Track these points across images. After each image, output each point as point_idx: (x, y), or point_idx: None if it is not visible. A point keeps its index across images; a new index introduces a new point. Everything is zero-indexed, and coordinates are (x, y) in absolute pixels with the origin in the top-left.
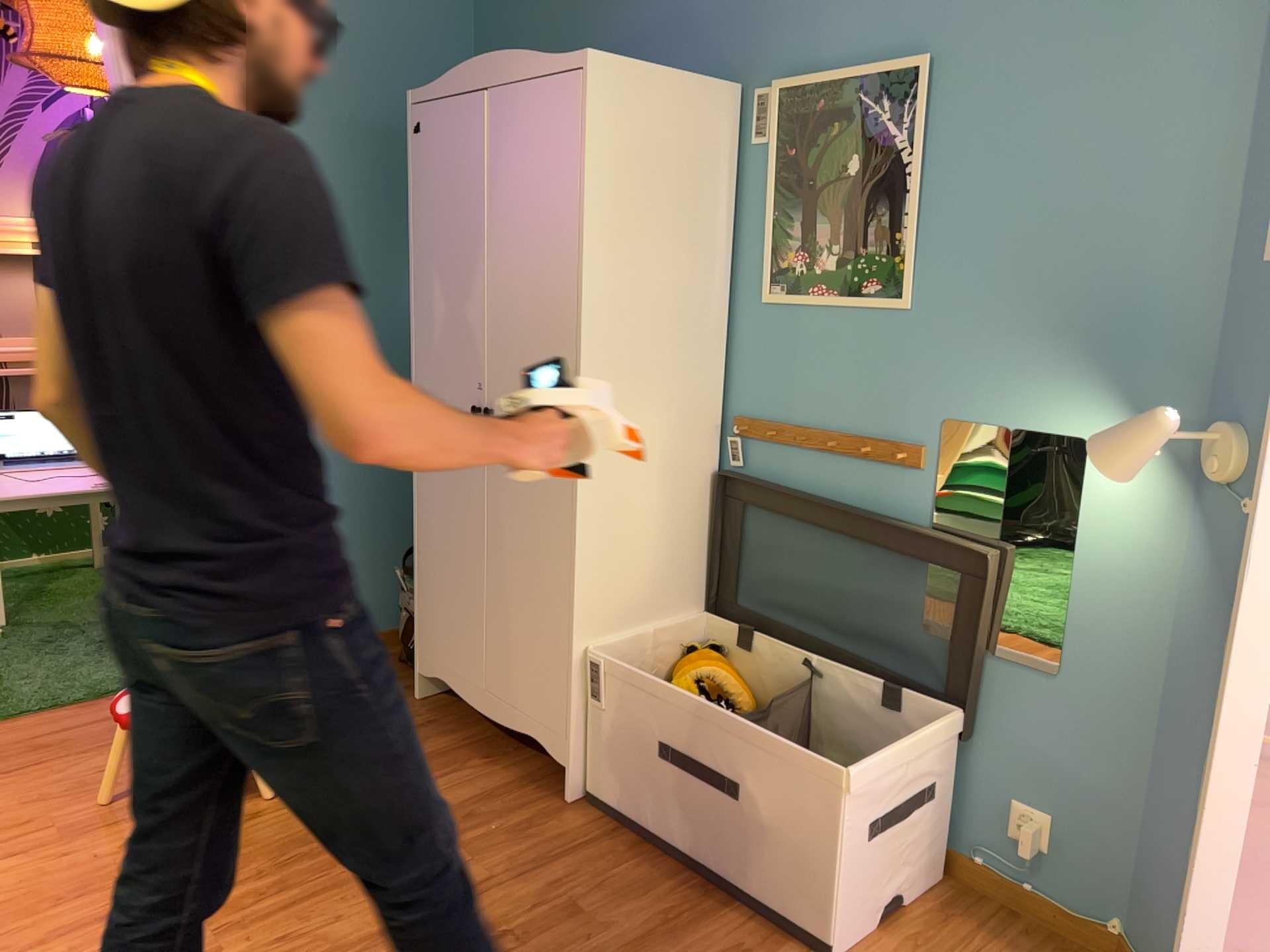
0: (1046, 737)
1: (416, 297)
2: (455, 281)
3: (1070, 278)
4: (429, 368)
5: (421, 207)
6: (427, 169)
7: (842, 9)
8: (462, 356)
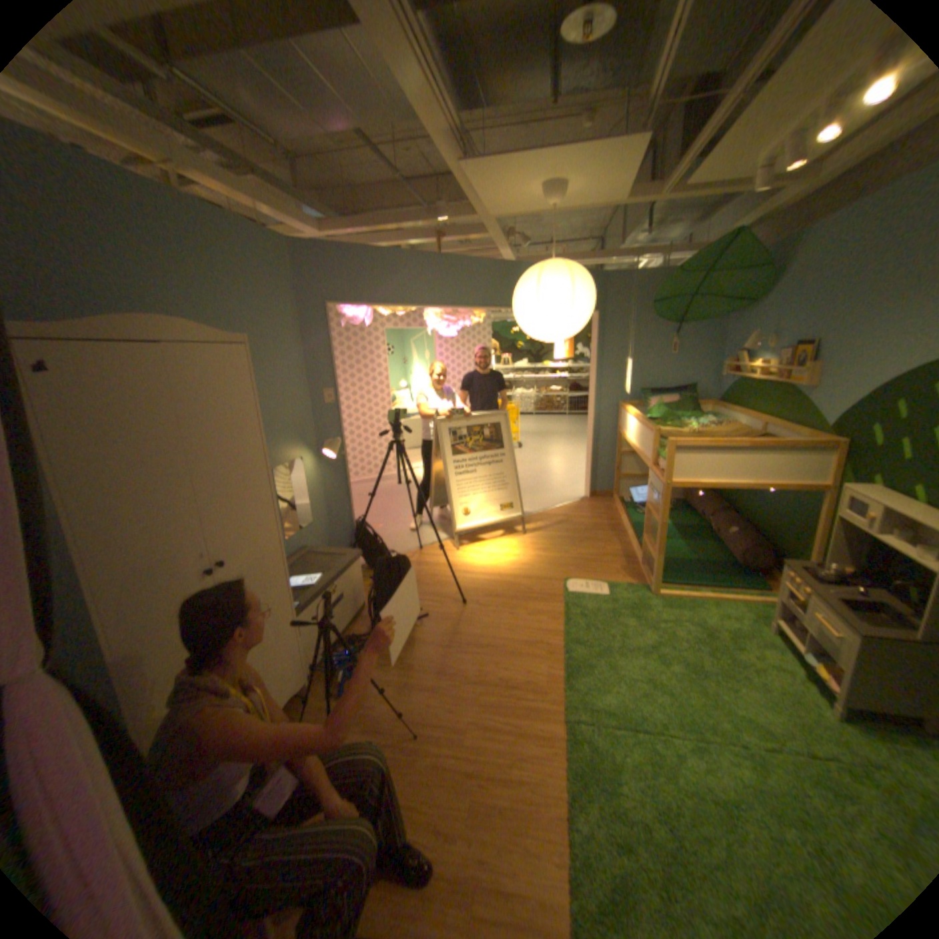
0: (313, 540)
1: (83, 541)
2: (151, 497)
3: (287, 415)
4: (128, 591)
5: (71, 449)
6: (74, 410)
7: (192, 313)
8: (176, 549)
